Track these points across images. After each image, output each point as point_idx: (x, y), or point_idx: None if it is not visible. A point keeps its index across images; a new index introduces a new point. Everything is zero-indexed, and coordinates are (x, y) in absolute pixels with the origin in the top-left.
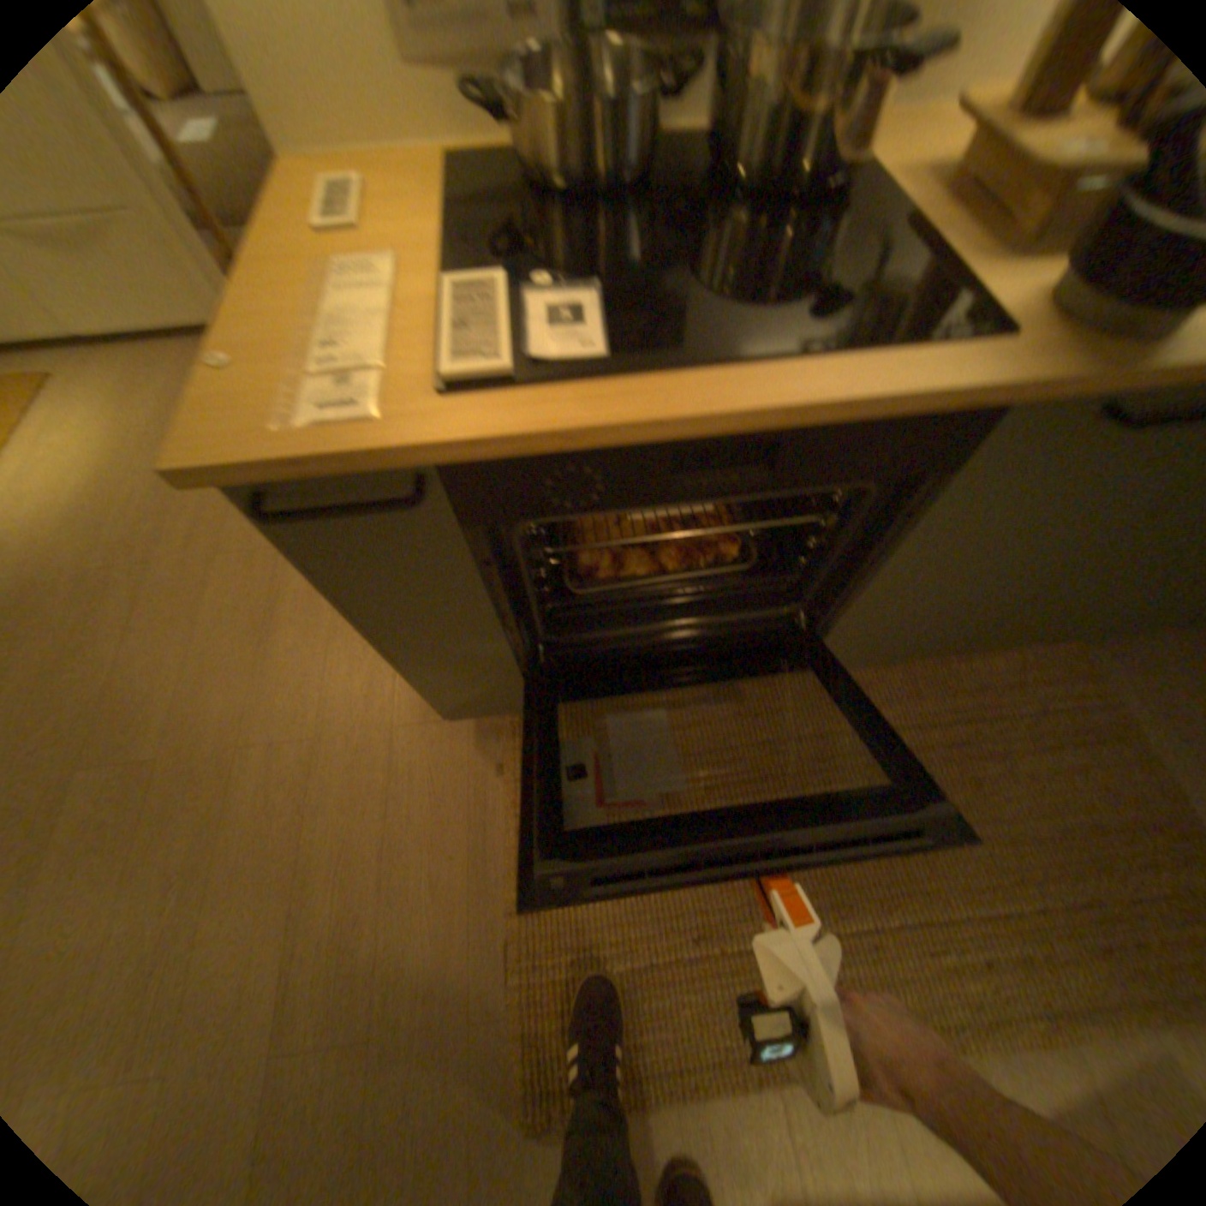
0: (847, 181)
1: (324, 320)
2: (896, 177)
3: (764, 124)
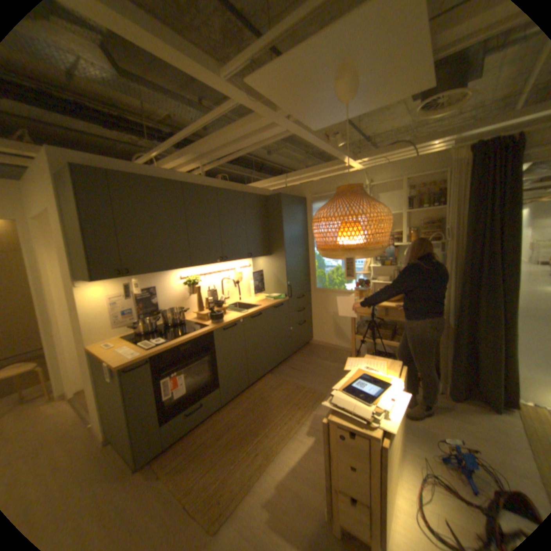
0: (183, 323)
1: (120, 354)
2: (189, 321)
3: (169, 321)
